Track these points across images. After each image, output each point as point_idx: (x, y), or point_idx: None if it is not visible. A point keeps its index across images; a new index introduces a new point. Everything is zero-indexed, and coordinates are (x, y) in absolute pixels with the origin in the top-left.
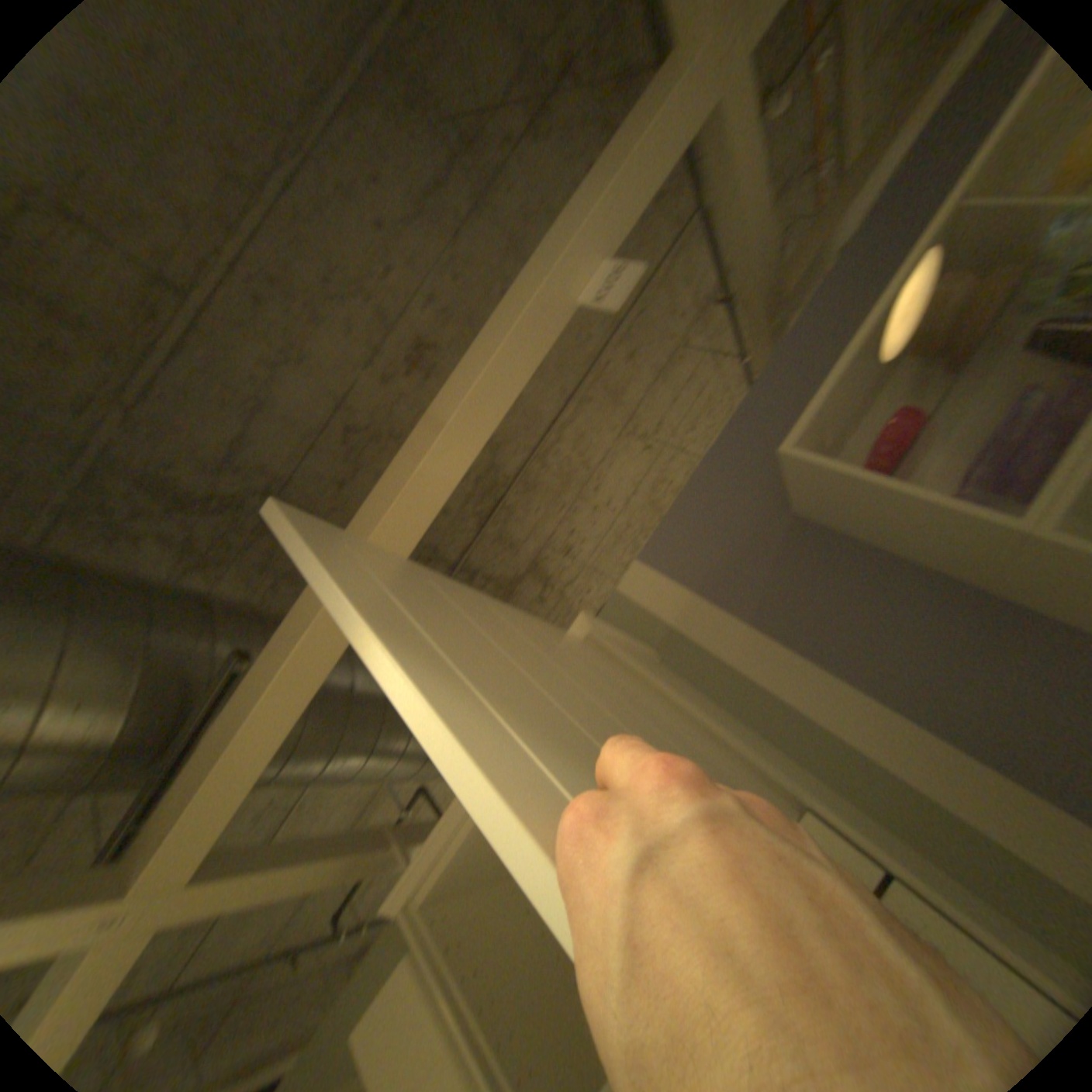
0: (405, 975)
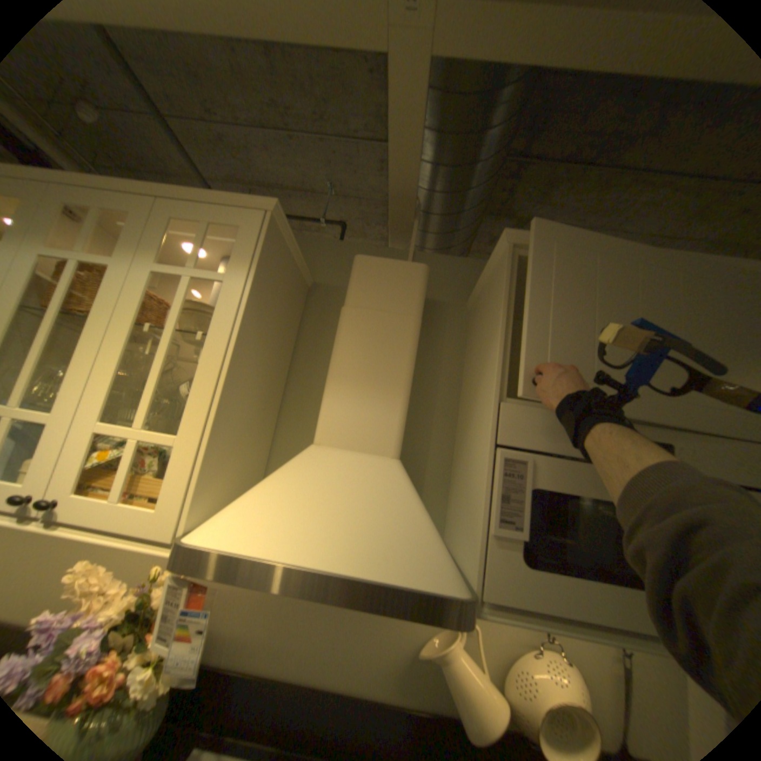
0: (418, 267)
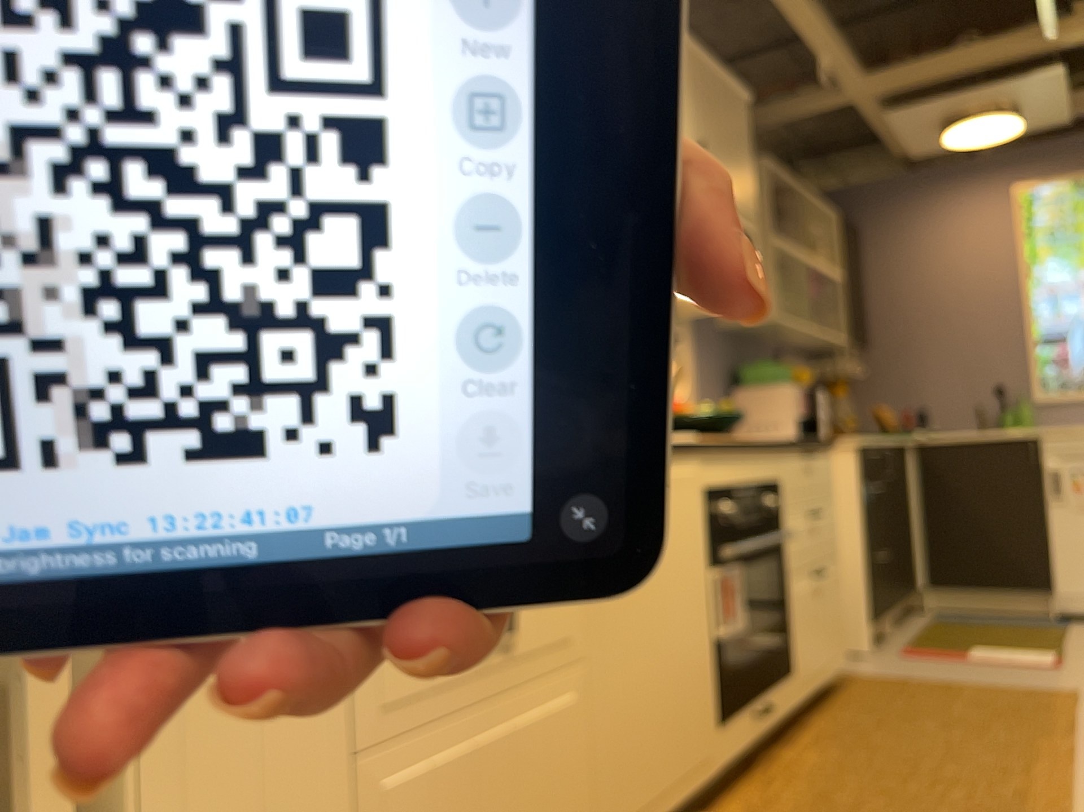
0: None
